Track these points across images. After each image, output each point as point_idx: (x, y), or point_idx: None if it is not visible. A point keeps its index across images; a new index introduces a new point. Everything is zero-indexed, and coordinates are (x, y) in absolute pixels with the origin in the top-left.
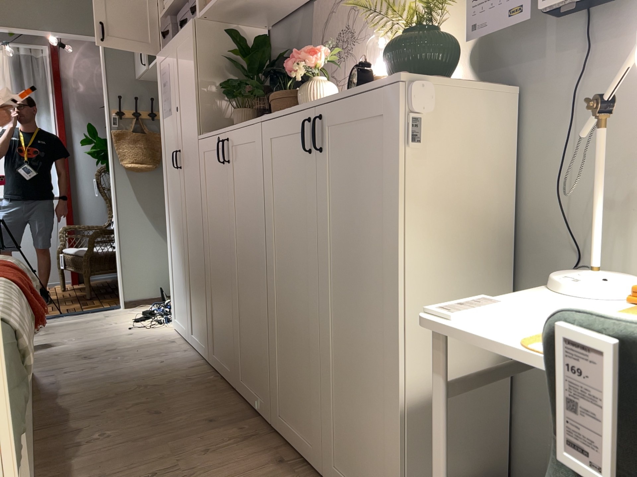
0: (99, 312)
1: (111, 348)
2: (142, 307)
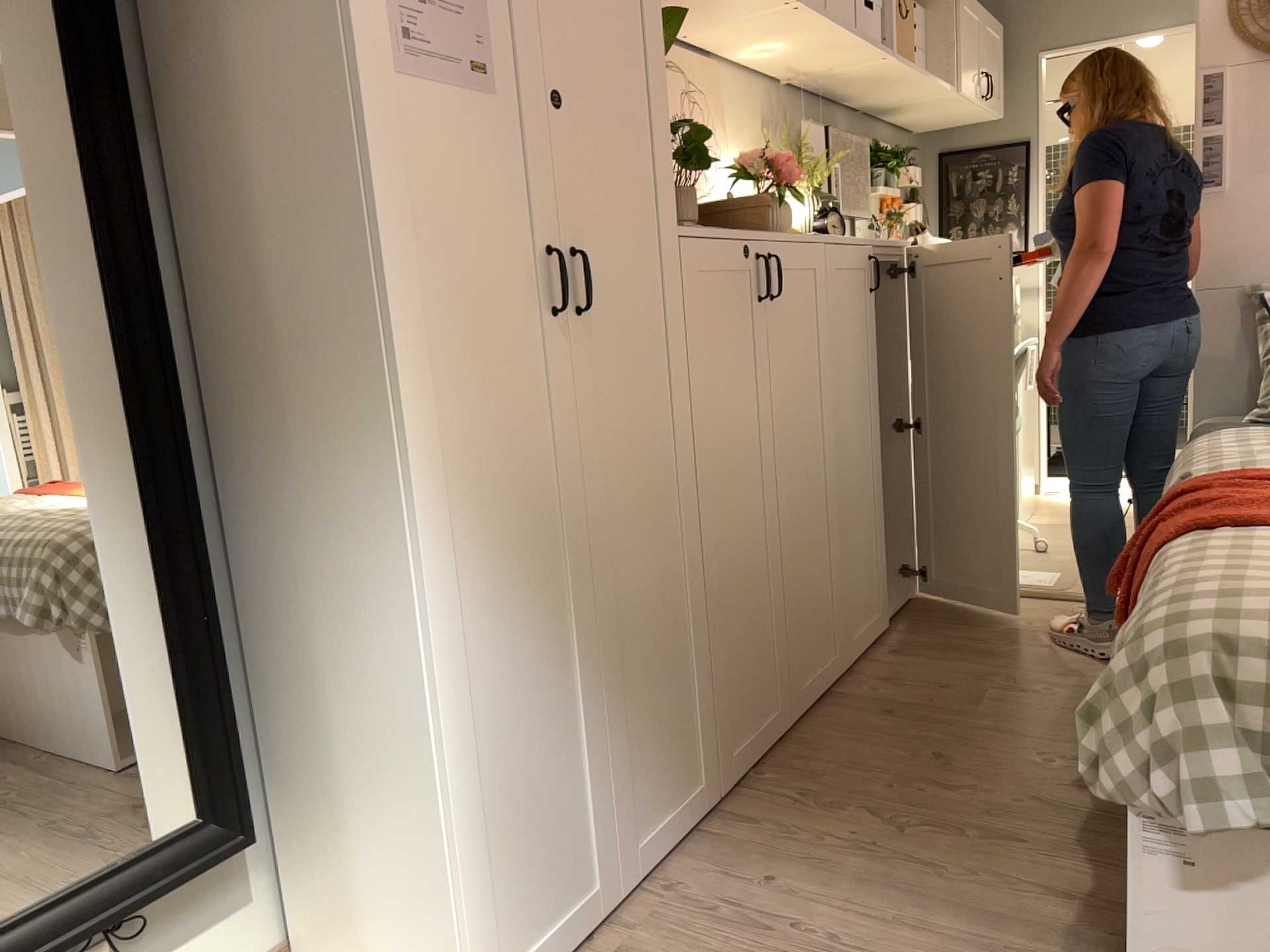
0: None
1: None
2: None
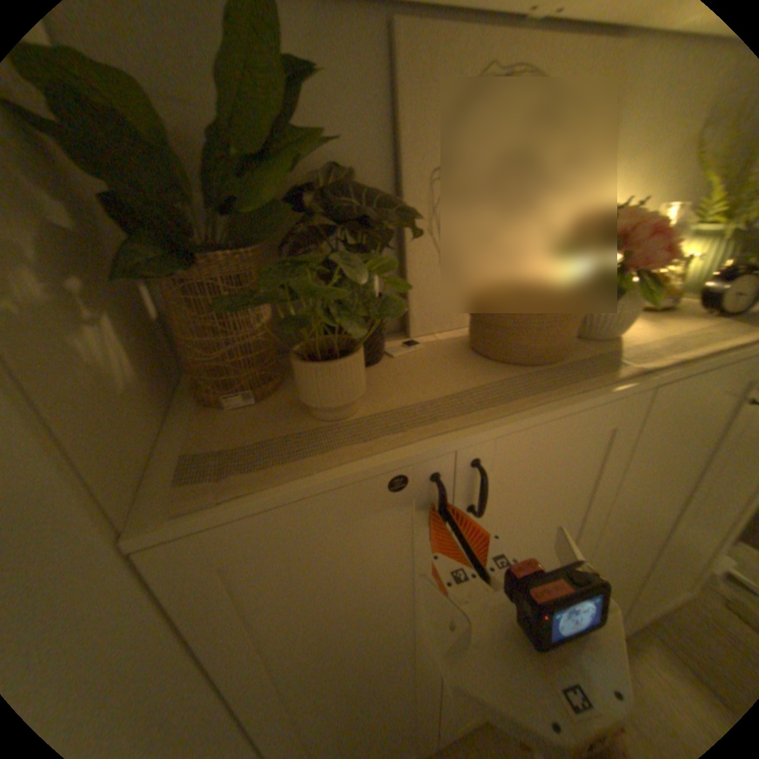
0: None
1: None
2: None
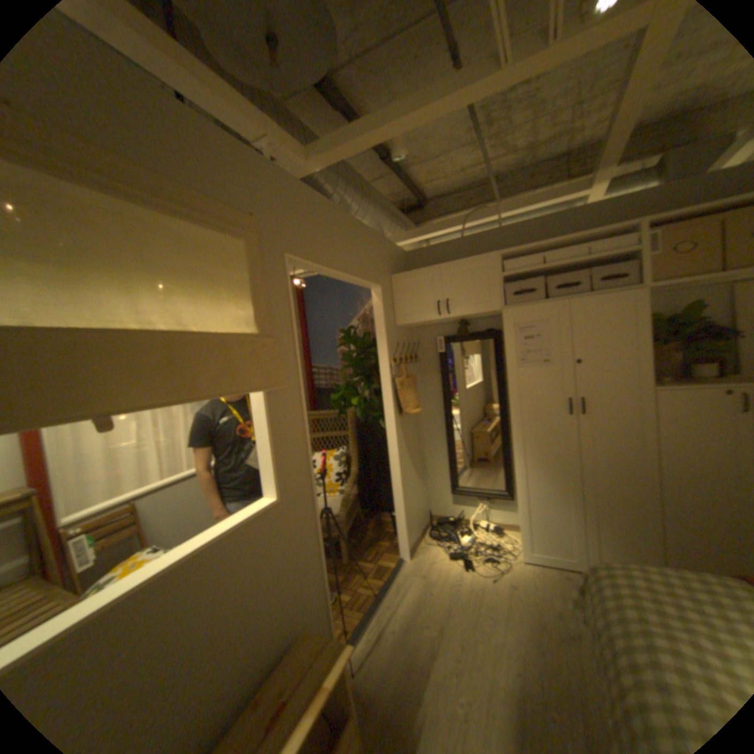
0: (401, 578)
1: (554, 616)
2: (420, 553)
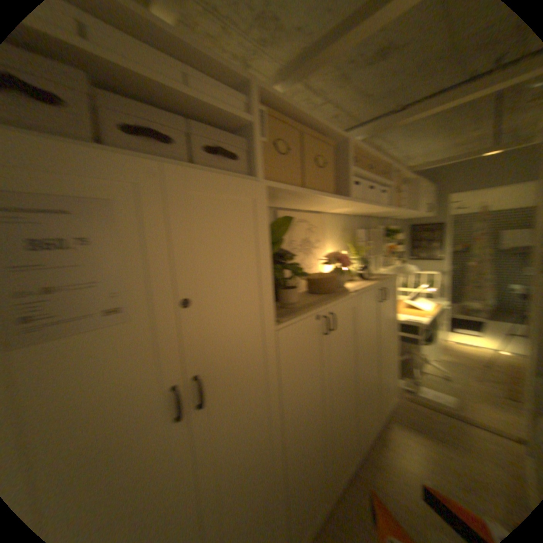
0: None
1: None
2: None
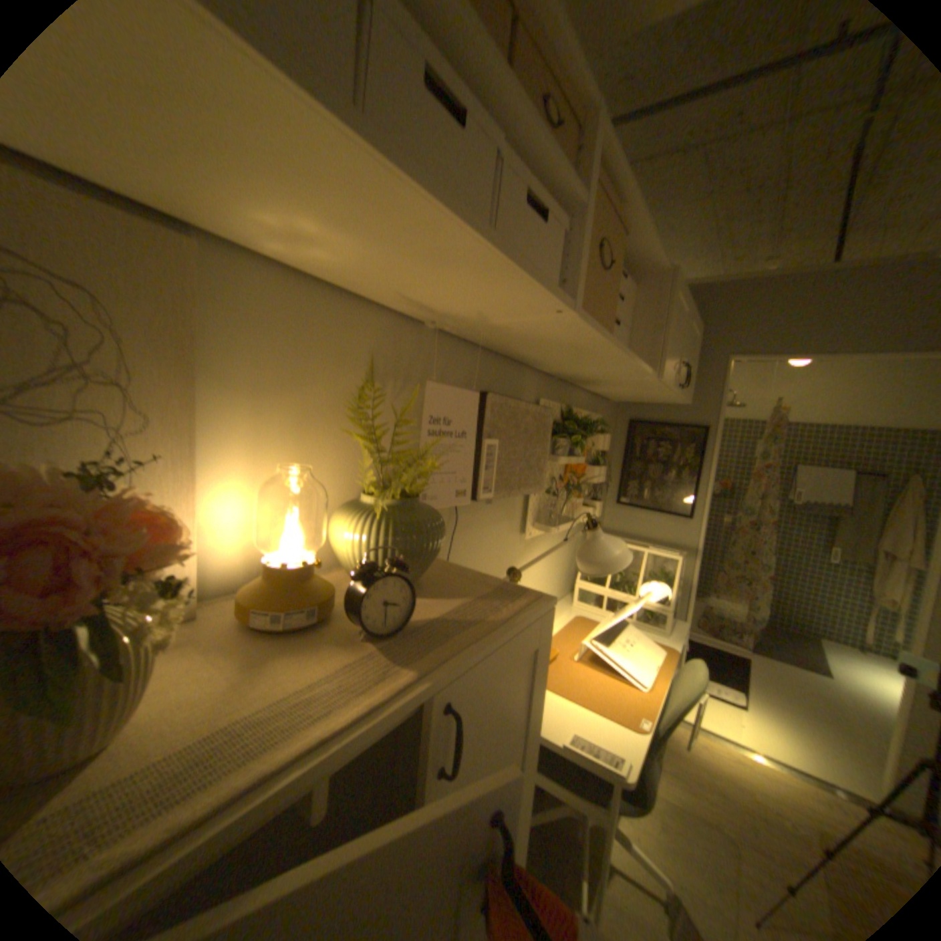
0: None
1: None
2: None
